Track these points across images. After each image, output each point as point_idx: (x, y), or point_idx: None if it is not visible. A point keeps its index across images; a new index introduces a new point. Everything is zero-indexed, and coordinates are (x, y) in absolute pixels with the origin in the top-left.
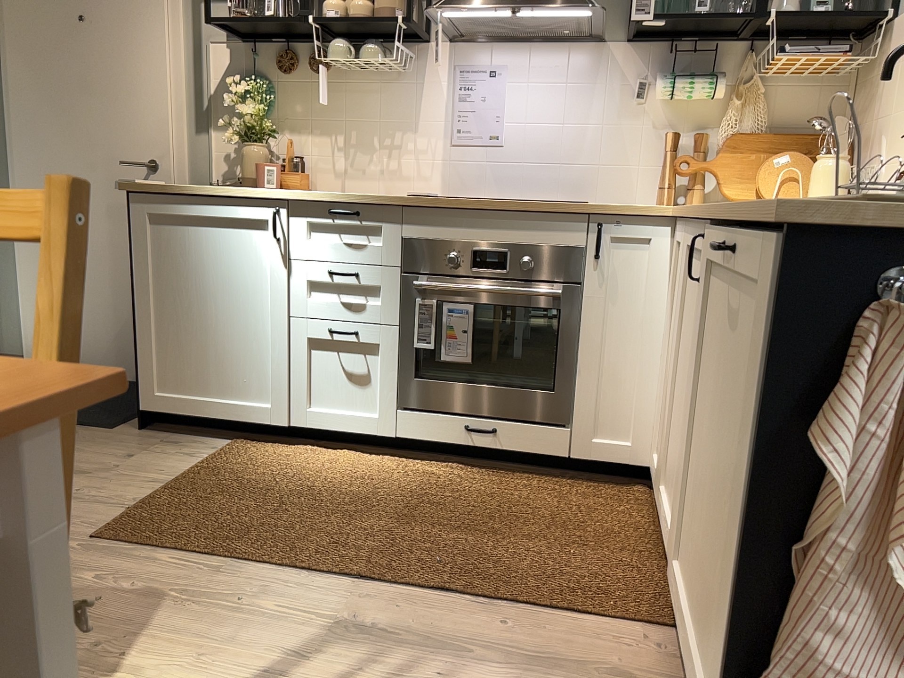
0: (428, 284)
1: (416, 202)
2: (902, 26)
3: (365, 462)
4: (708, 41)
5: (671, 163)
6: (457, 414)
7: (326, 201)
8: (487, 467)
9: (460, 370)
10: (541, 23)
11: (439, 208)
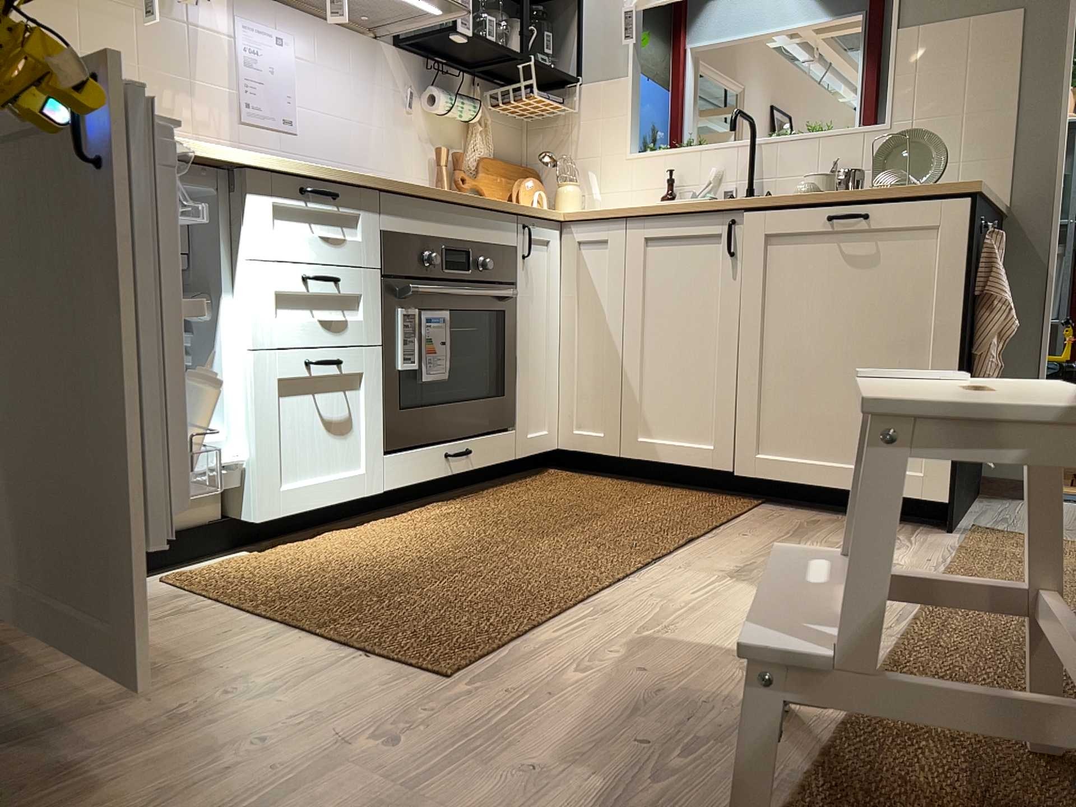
0: (424, 286)
1: (398, 188)
2: (595, 92)
3: (364, 532)
4: (450, 67)
5: (448, 178)
6: (422, 444)
7: (302, 177)
8: (444, 498)
9: (421, 391)
10: (323, 2)
11: (415, 197)
